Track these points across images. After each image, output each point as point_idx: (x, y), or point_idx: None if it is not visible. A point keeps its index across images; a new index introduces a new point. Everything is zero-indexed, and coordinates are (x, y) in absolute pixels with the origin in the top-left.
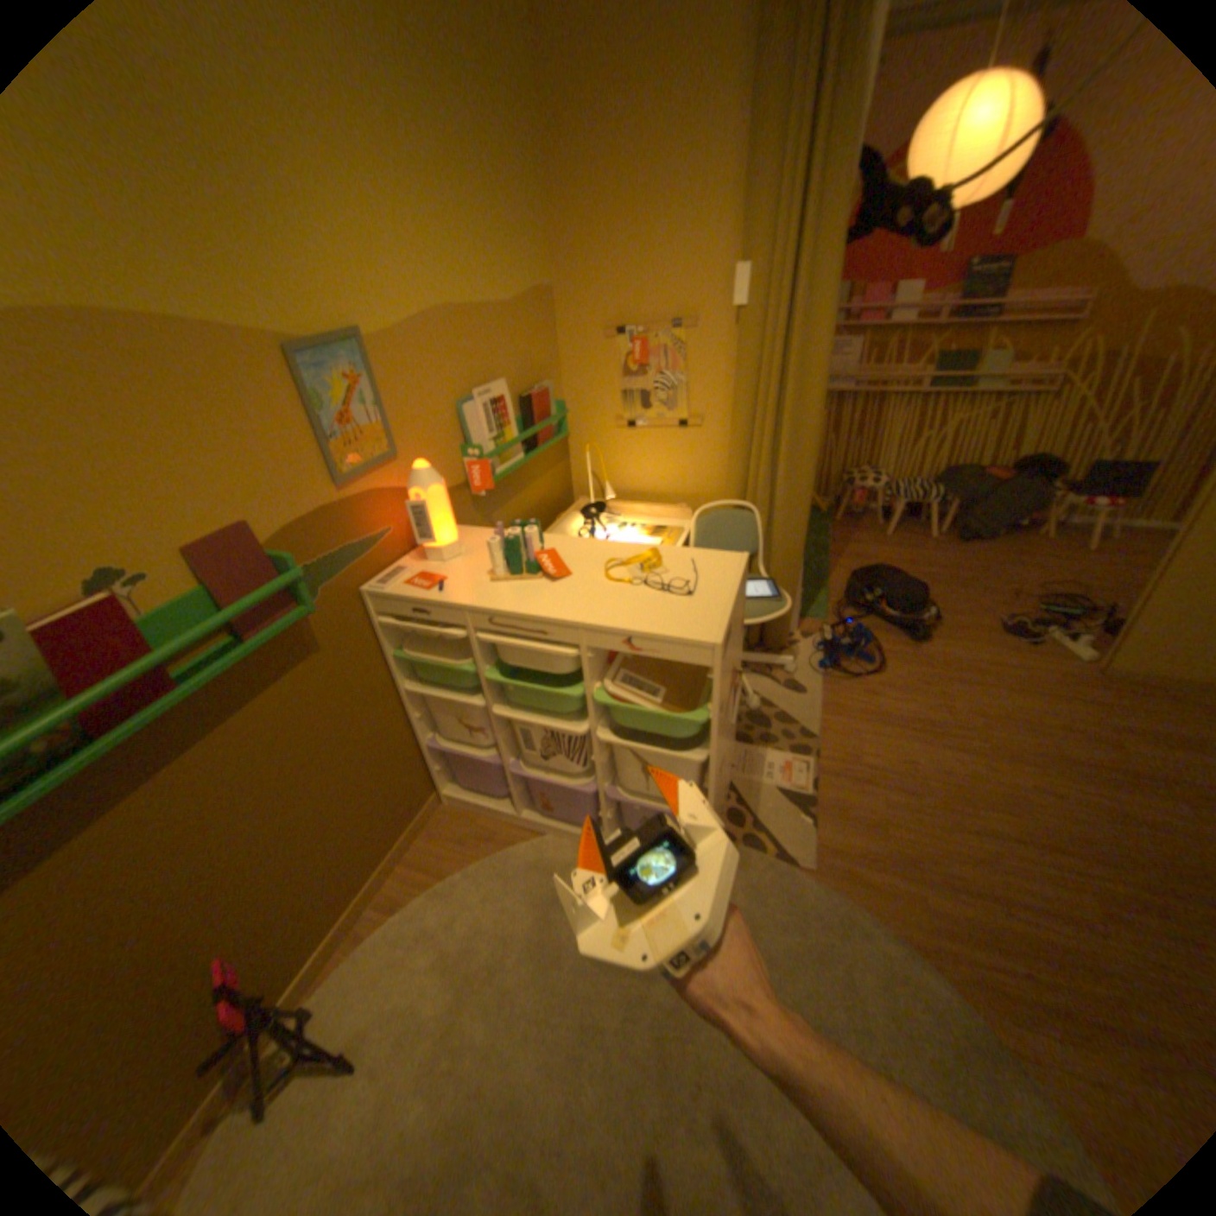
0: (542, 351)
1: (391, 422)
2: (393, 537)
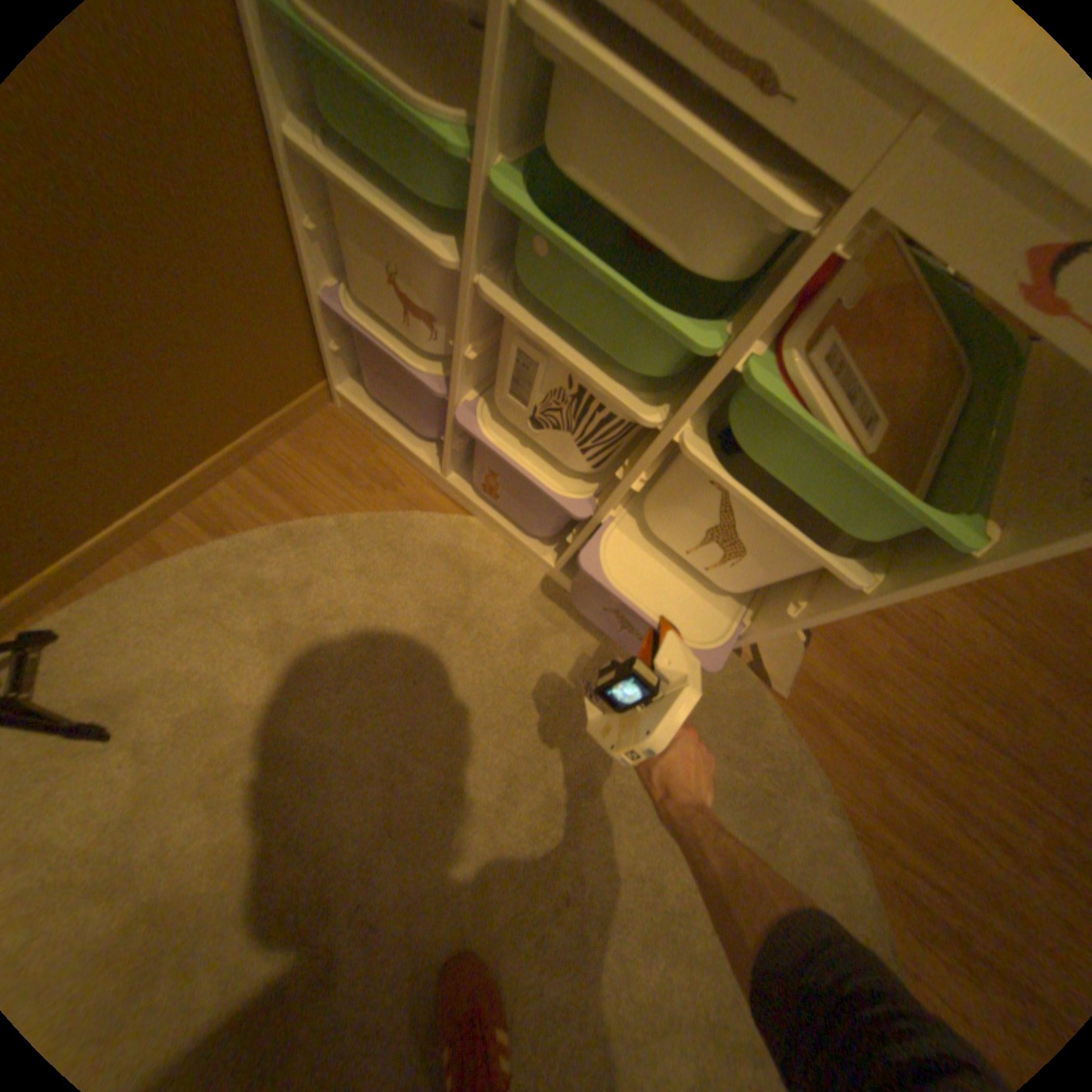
0: None
1: None
2: None
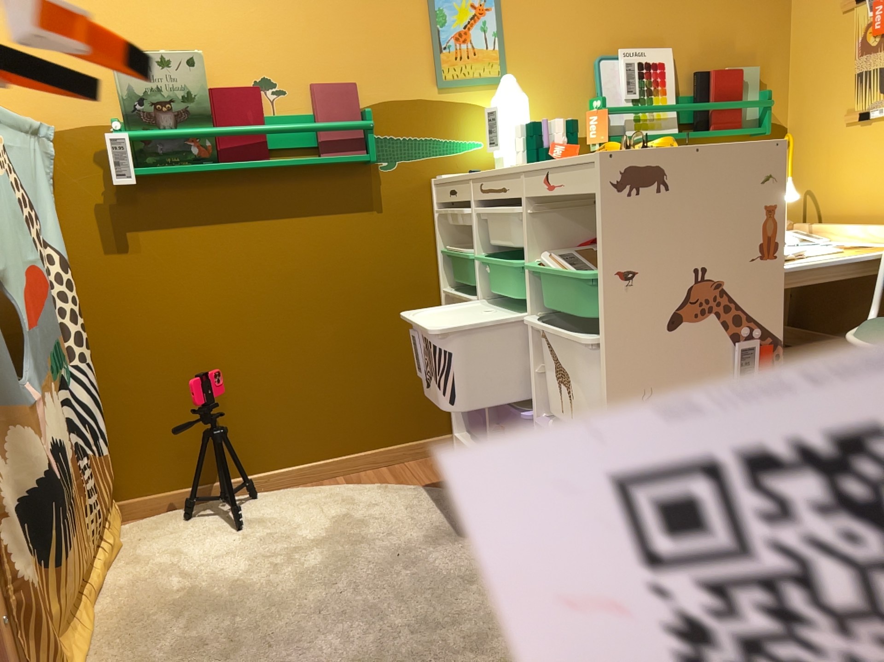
0: (752, 36)
1: (508, 55)
2: (480, 153)
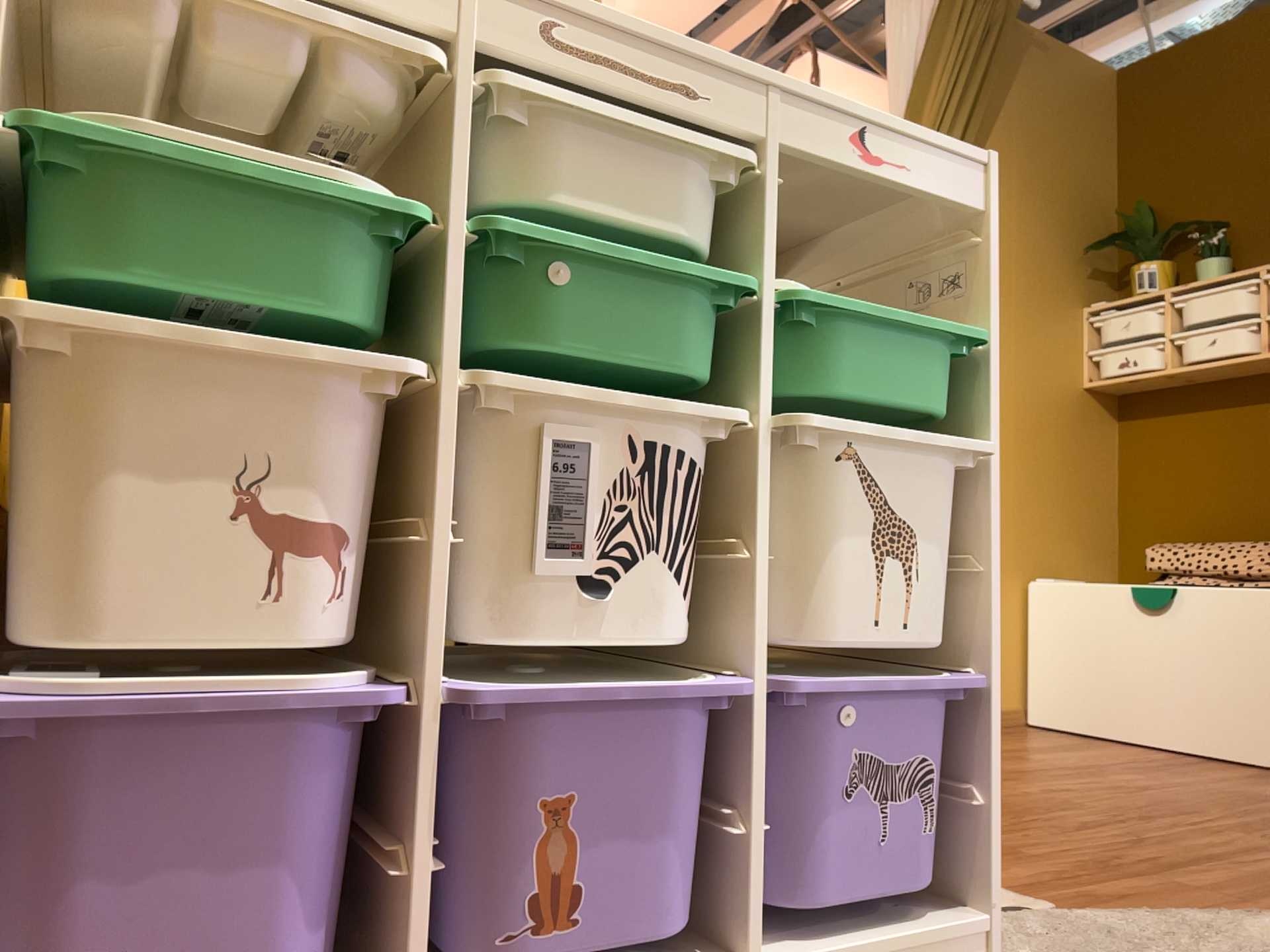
0: None
1: None
2: None
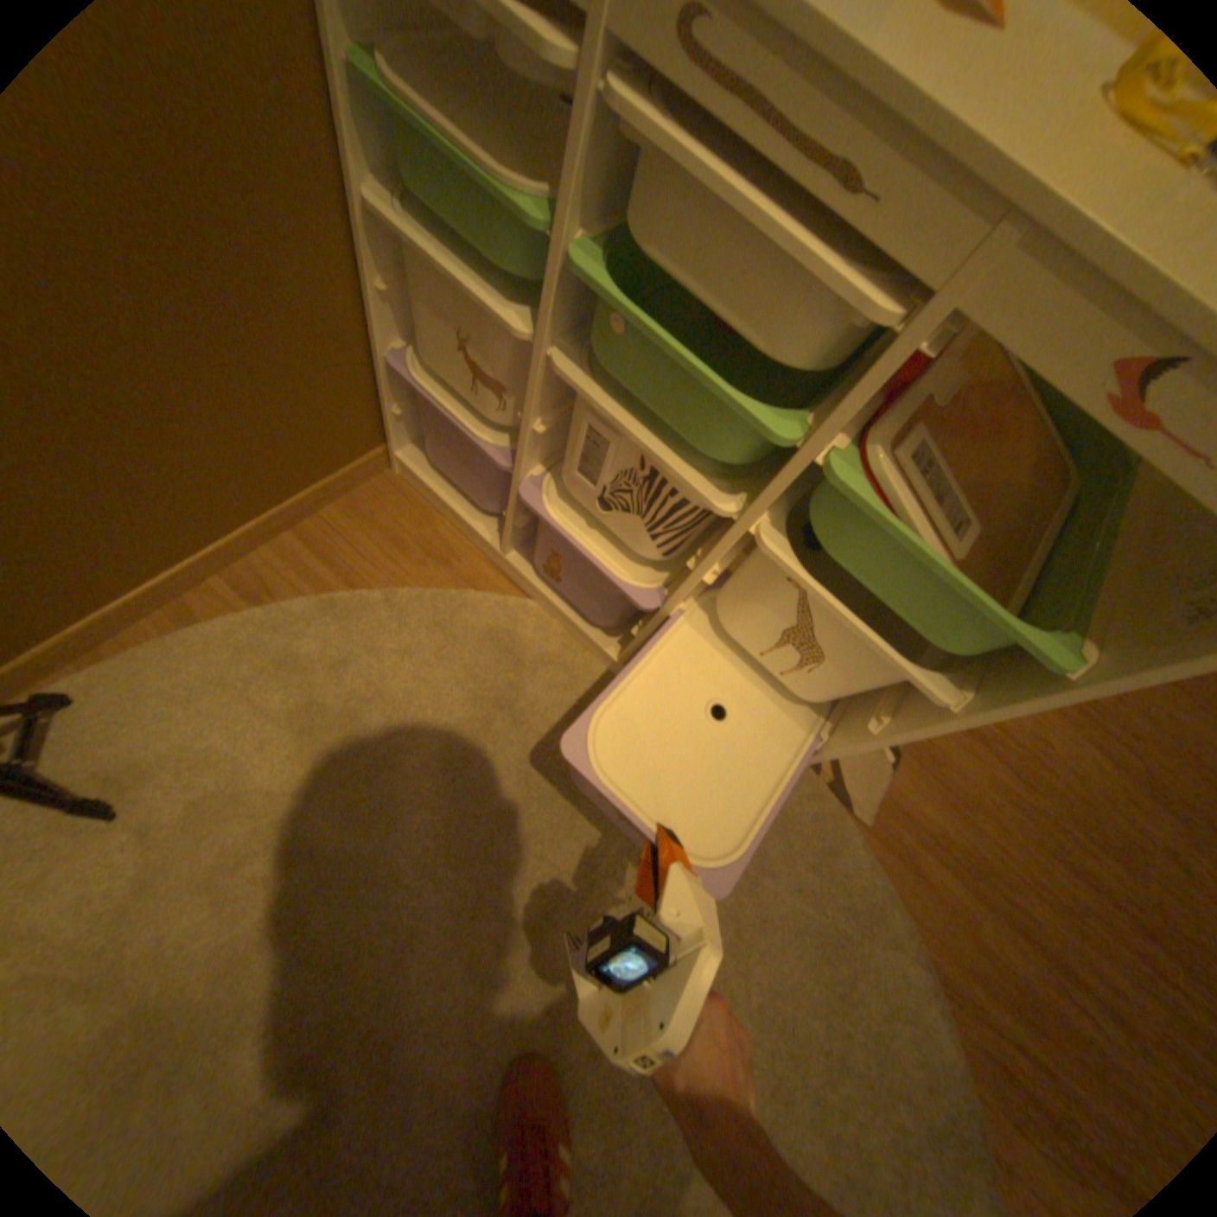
0: None
1: None
2: None
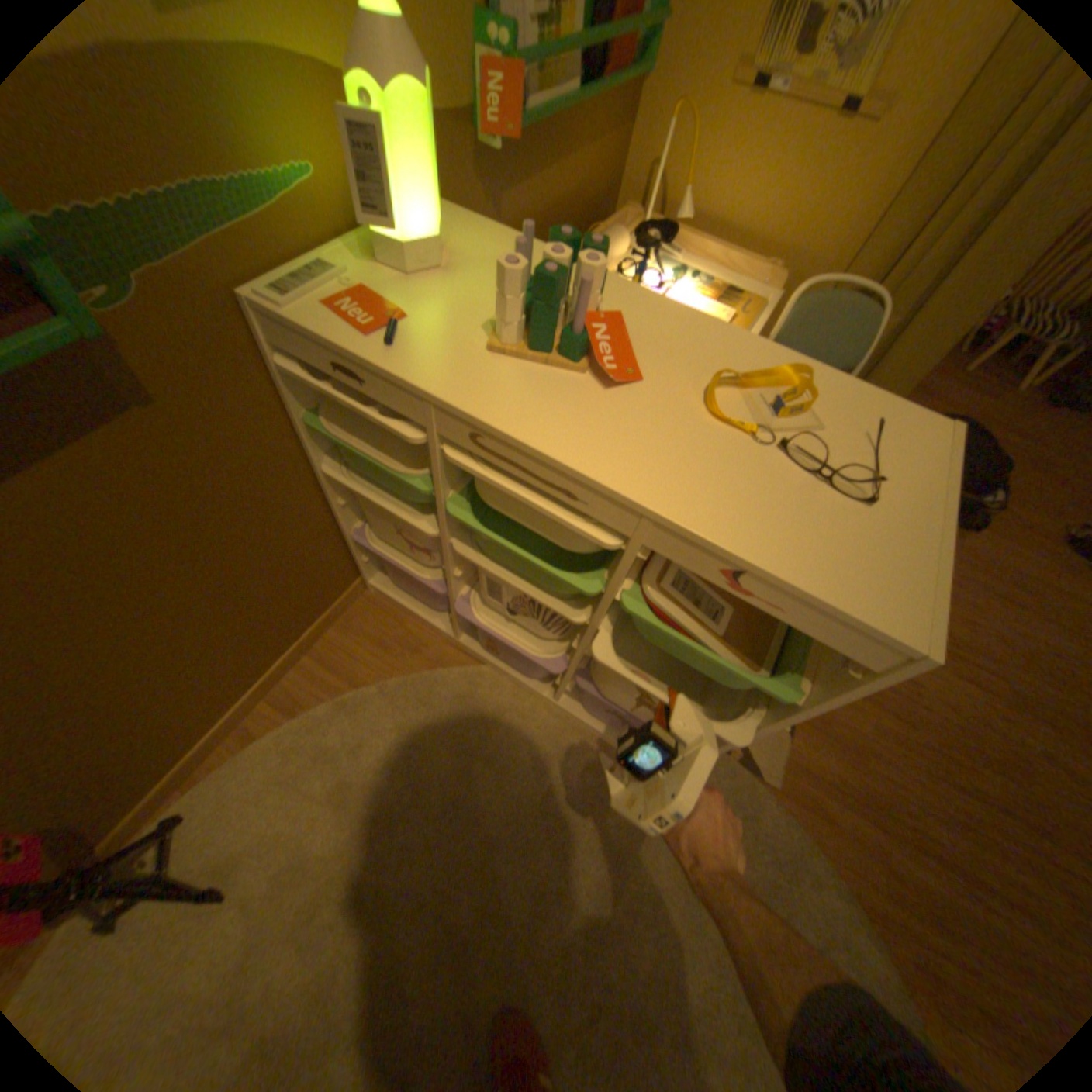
0: None
1: None
2: (313, 192)
